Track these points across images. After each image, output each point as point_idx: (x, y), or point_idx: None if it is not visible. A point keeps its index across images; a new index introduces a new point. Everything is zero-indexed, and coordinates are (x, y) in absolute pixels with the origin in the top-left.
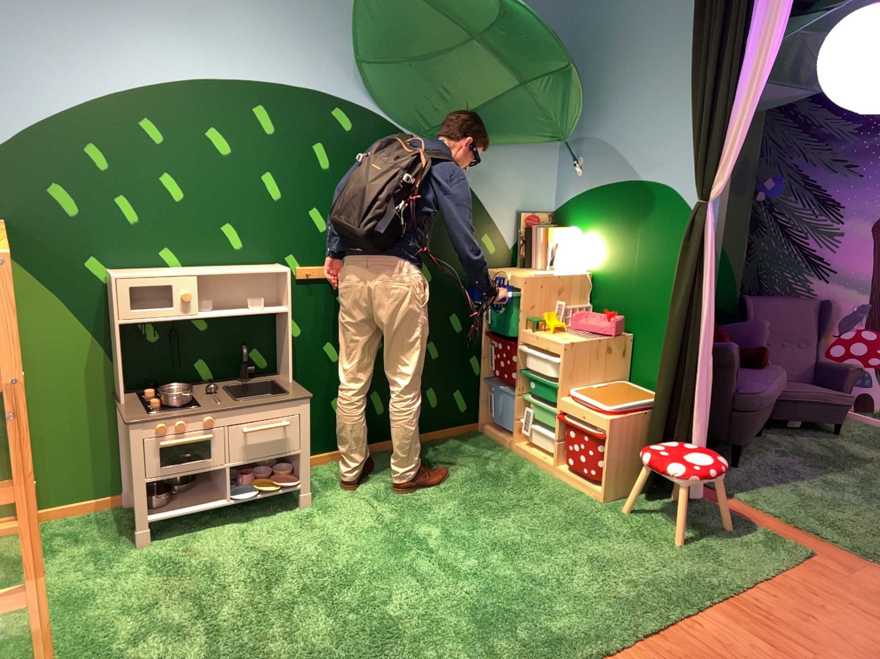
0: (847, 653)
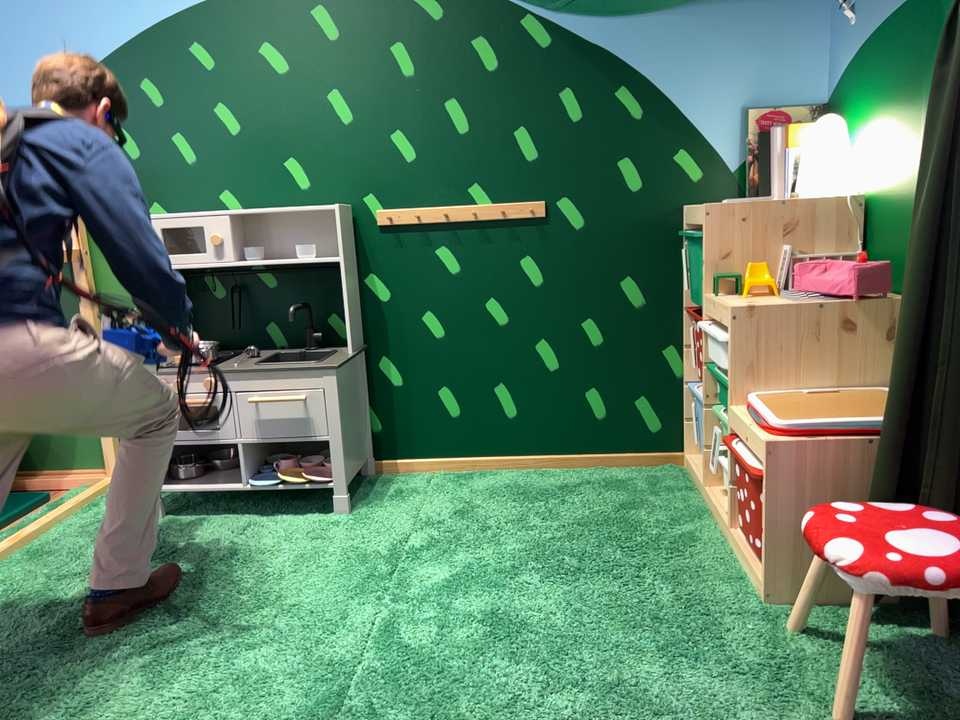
0: None
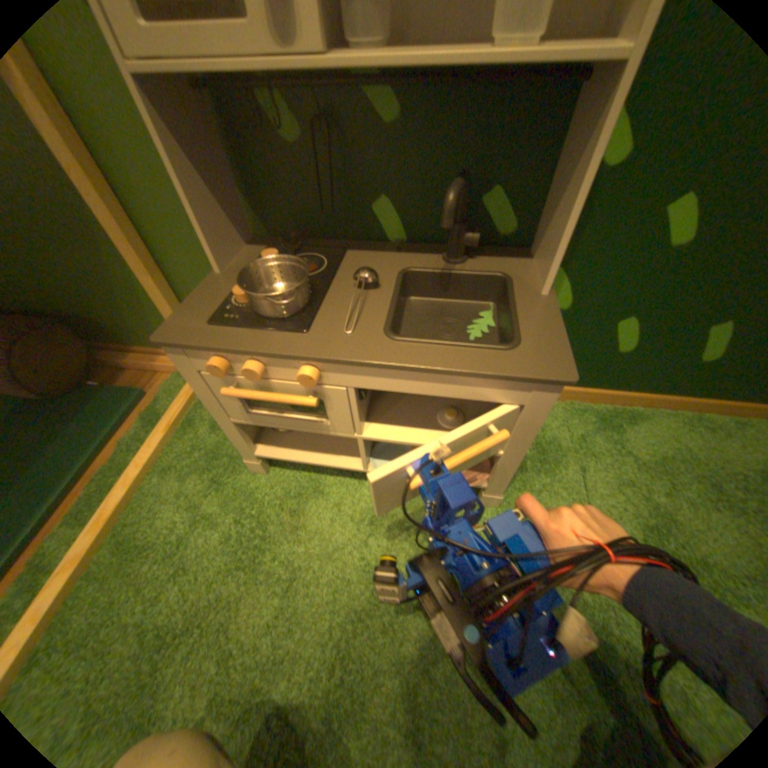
0: None
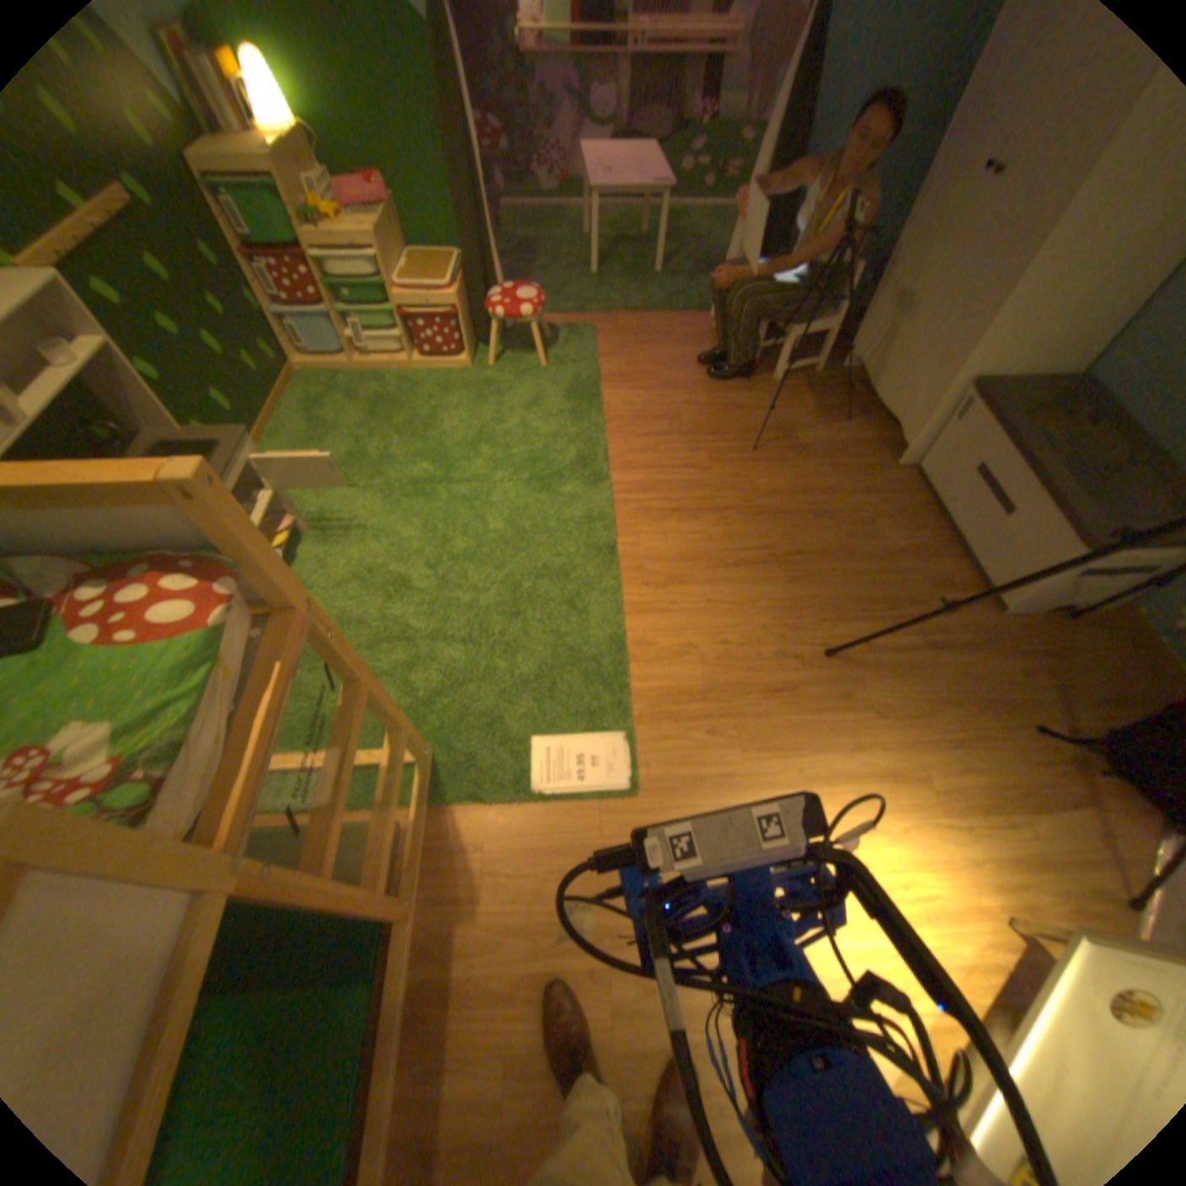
0: (670, 374)
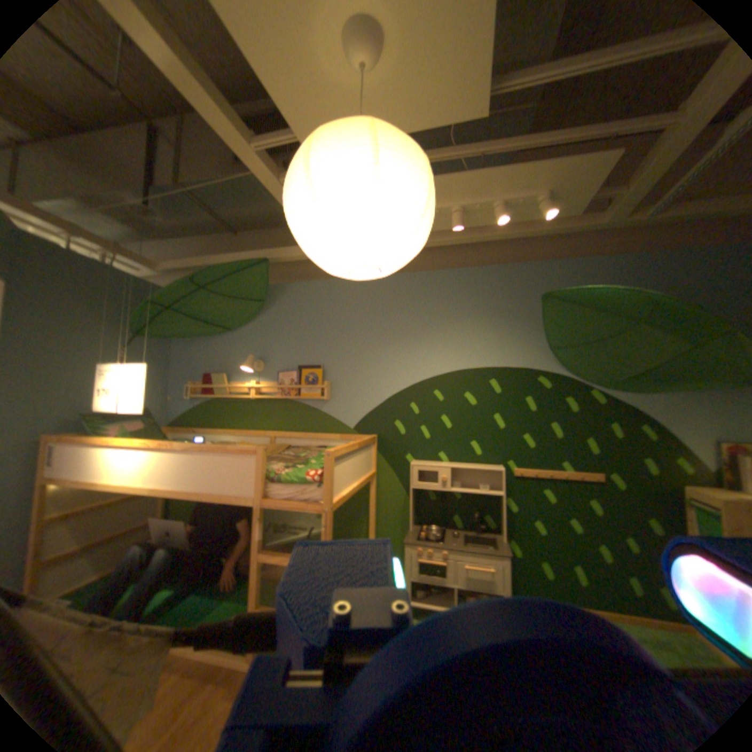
0: None
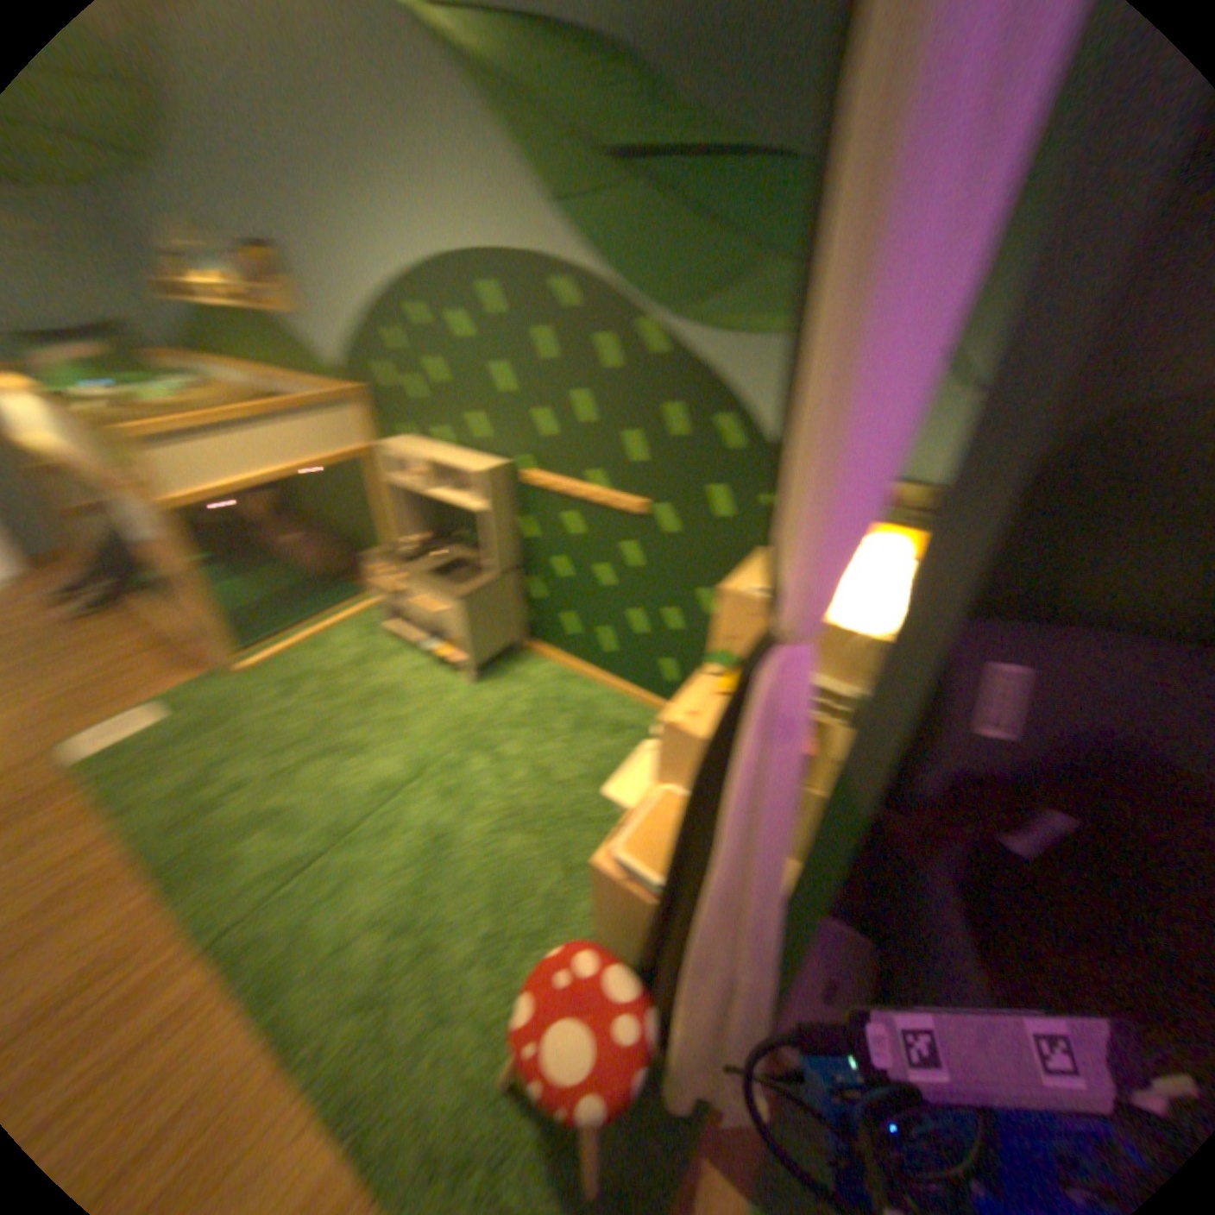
0: None
